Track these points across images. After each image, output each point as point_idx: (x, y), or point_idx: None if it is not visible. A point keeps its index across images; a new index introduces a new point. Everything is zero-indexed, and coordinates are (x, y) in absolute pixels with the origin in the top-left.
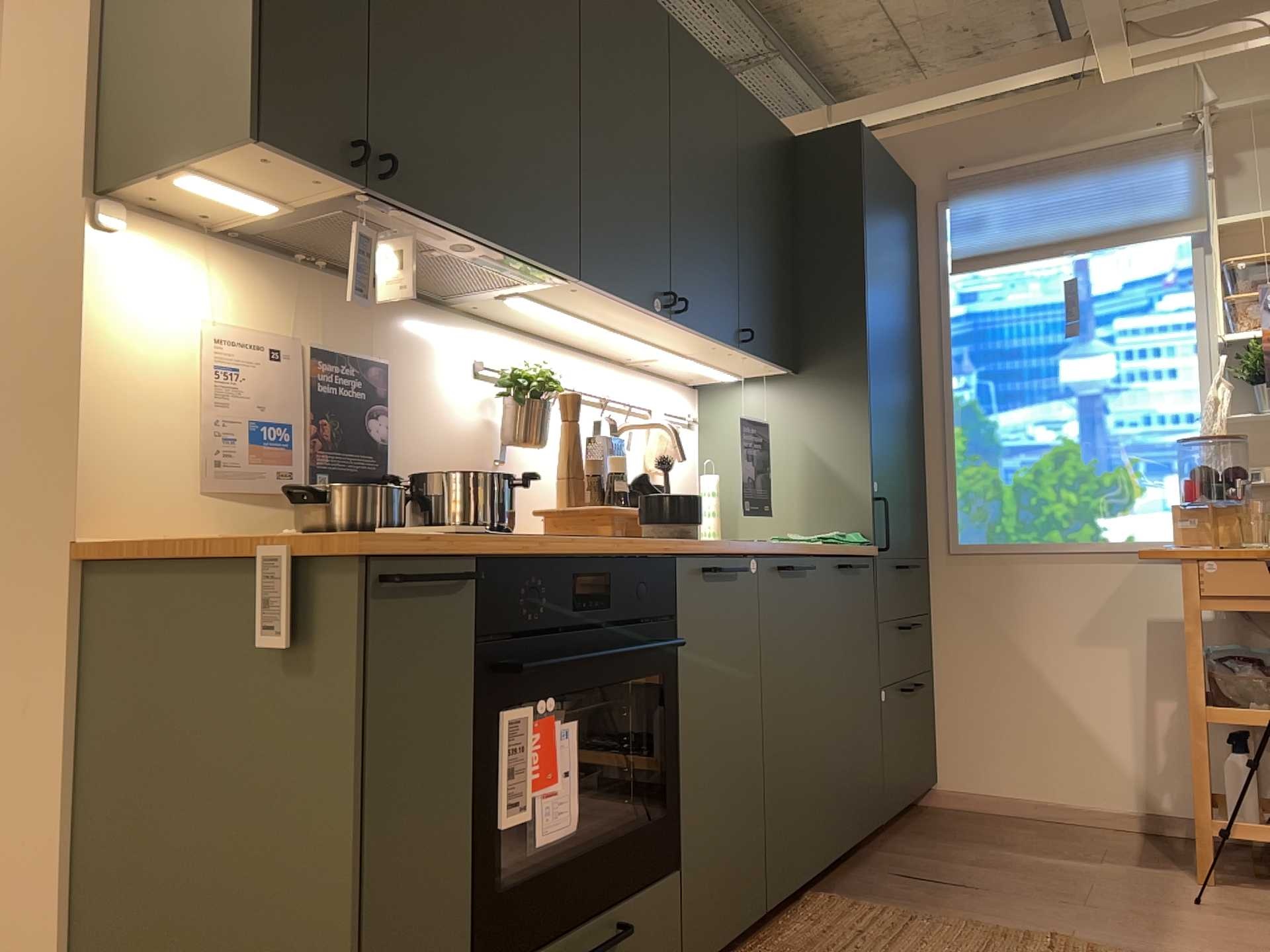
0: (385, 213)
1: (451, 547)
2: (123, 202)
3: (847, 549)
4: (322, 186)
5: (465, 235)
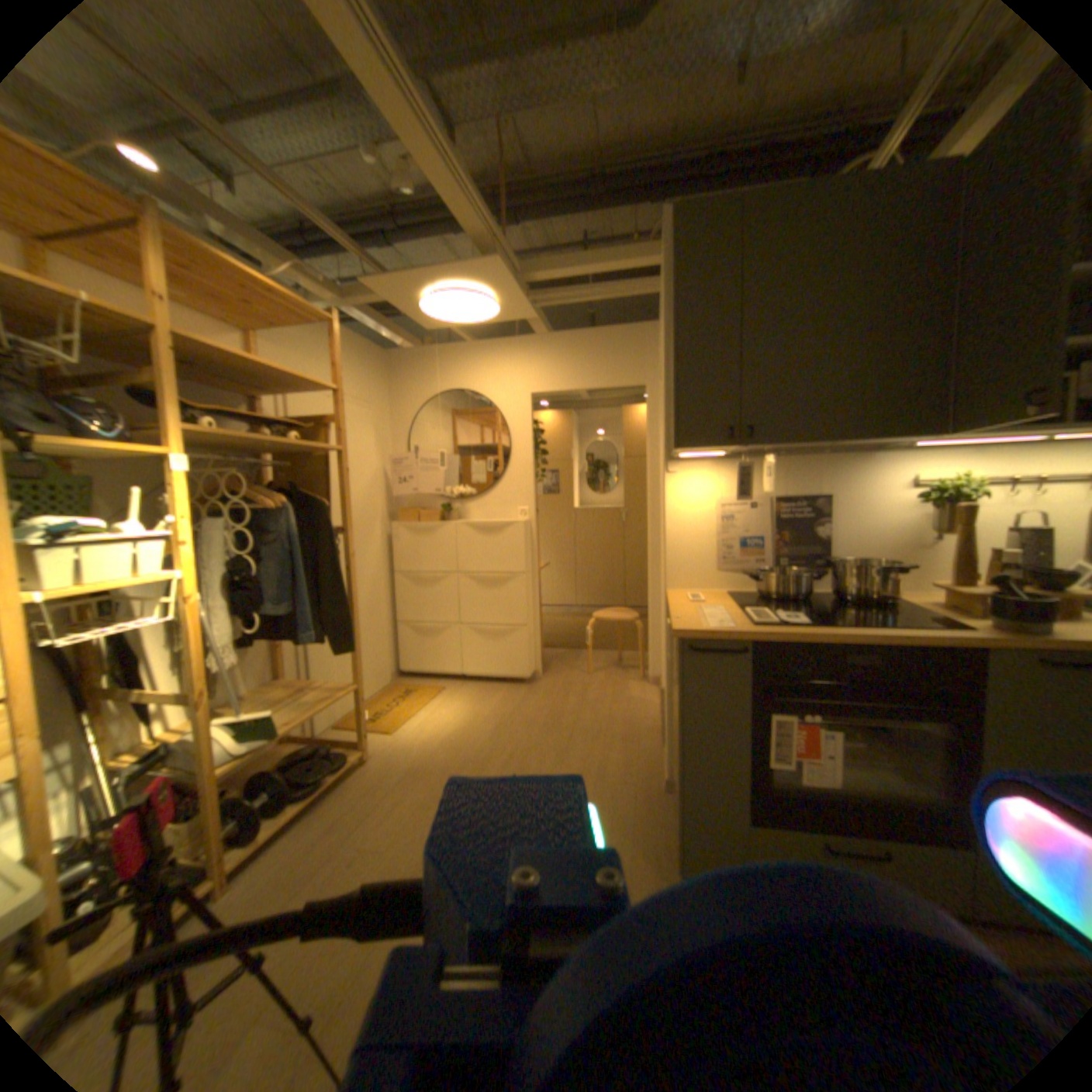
0: (767, 445)
1: (734, 636)
2: (679, 456)
3: None
4: (726, 446)
5: (825, 440)
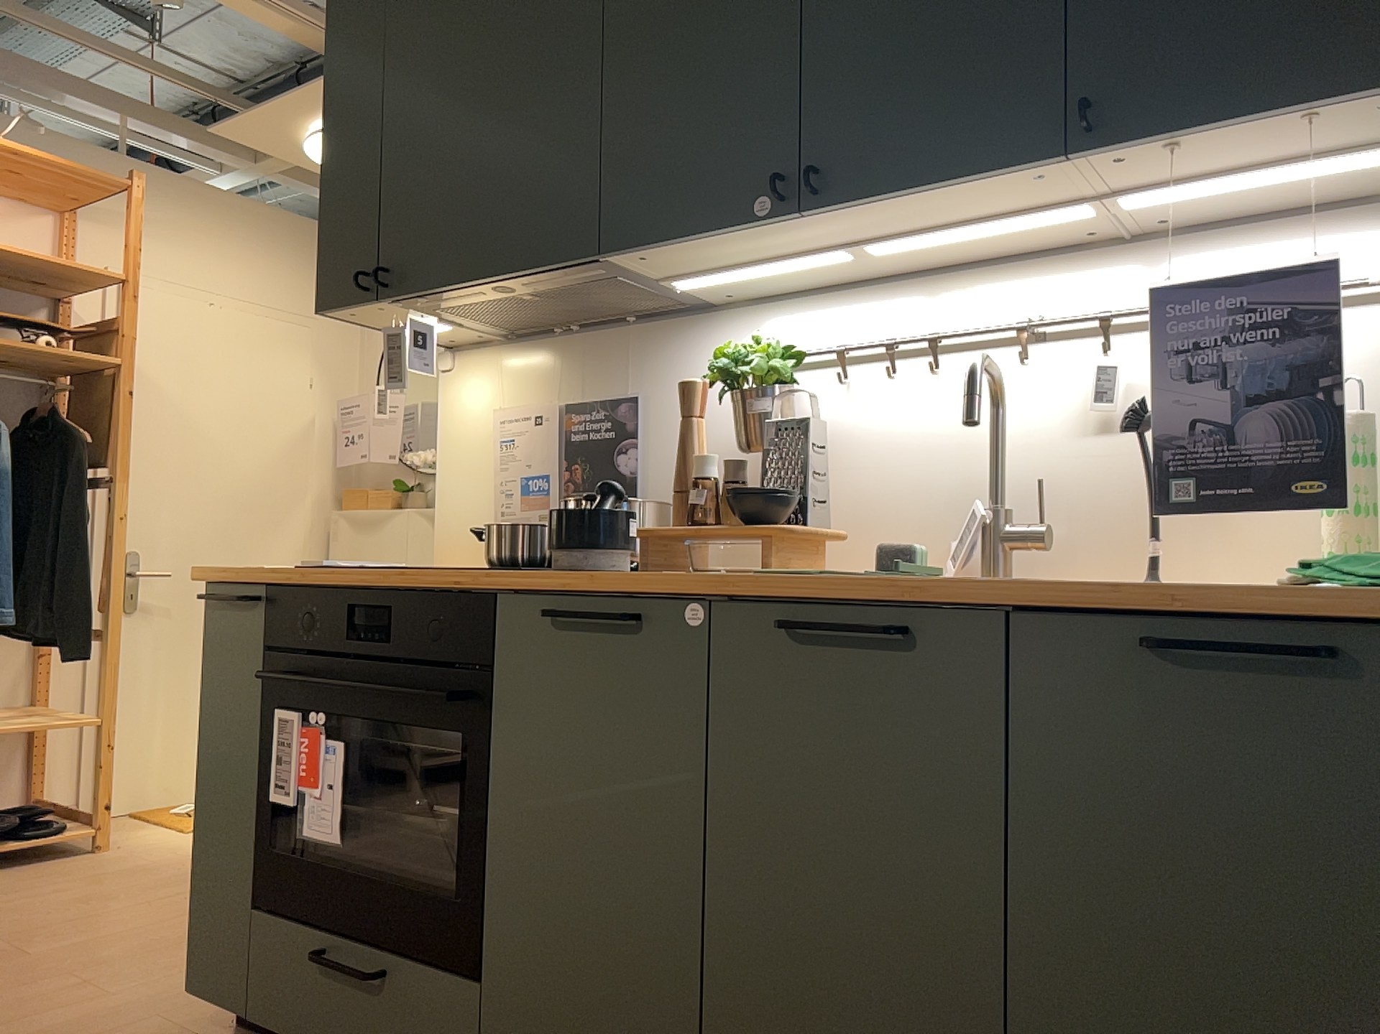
0: (429, 302)
1: (244, 576)
2: (458, 347)
3: (1263, 597)
4: (391, 308)
5: (475, 285)
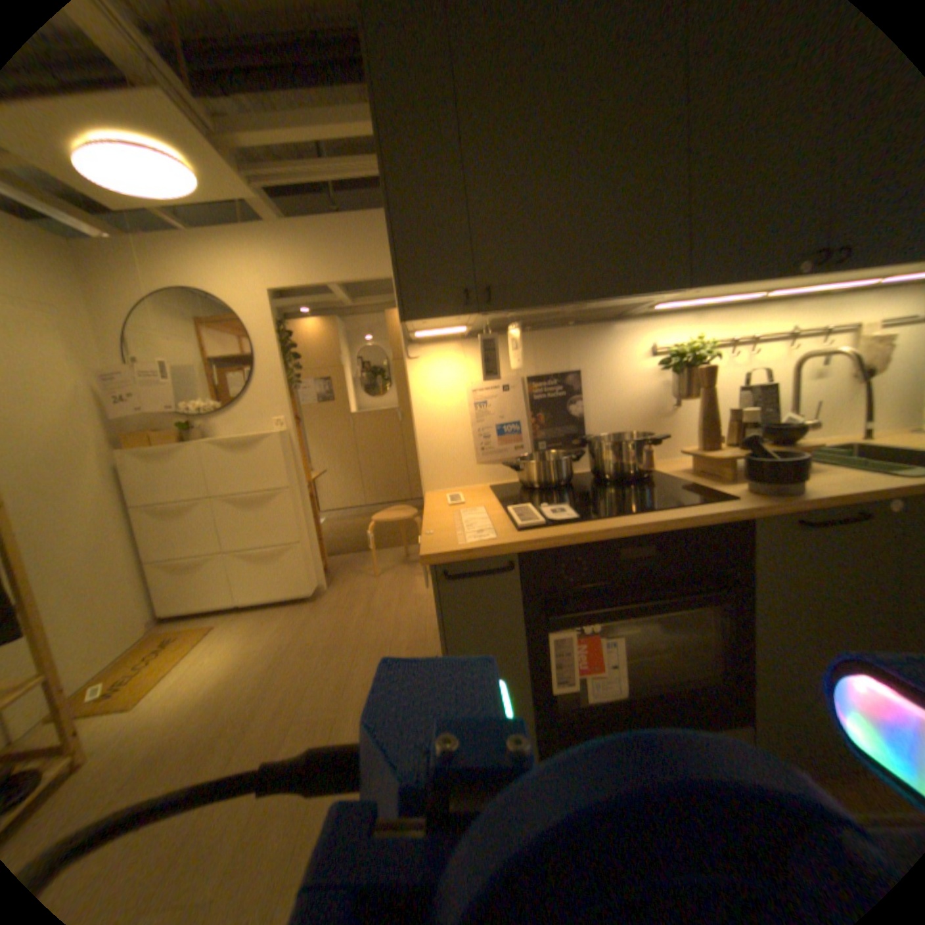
0: (508, 313)
1: (494, 551)
2: (419, 339)
3: None
4: (463, 317)
5: (569, 303)
